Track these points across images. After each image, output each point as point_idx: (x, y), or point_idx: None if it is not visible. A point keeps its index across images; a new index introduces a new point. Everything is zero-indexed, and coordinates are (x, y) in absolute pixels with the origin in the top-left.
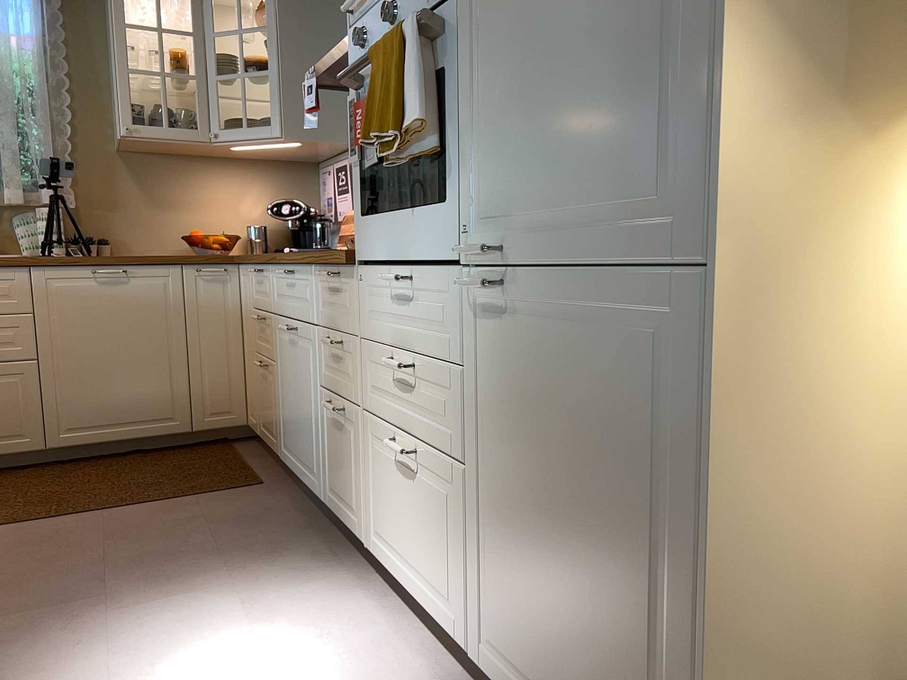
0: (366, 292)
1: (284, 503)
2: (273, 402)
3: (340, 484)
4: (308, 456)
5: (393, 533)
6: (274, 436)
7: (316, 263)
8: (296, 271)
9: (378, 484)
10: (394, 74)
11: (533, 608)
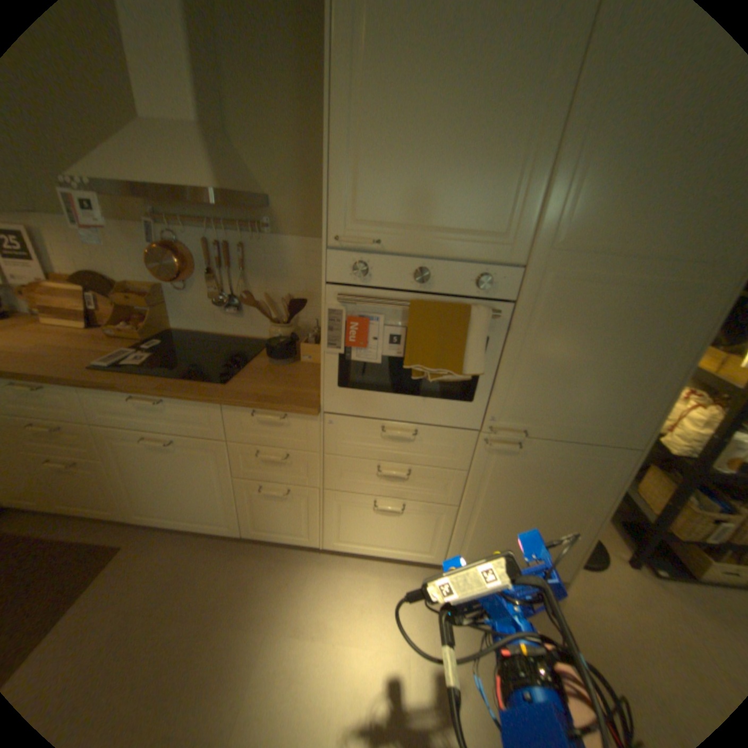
0: (335, 429)
1: (170, 551)
2: (100, 488)
3: (274, 525)
4: (206, 517)
5: (361, 537)
6: (105, 510)
7: (244, 407)
8: (169, 401)
9: (343, 520)
10: (455, 337)
11: (500, 541)
